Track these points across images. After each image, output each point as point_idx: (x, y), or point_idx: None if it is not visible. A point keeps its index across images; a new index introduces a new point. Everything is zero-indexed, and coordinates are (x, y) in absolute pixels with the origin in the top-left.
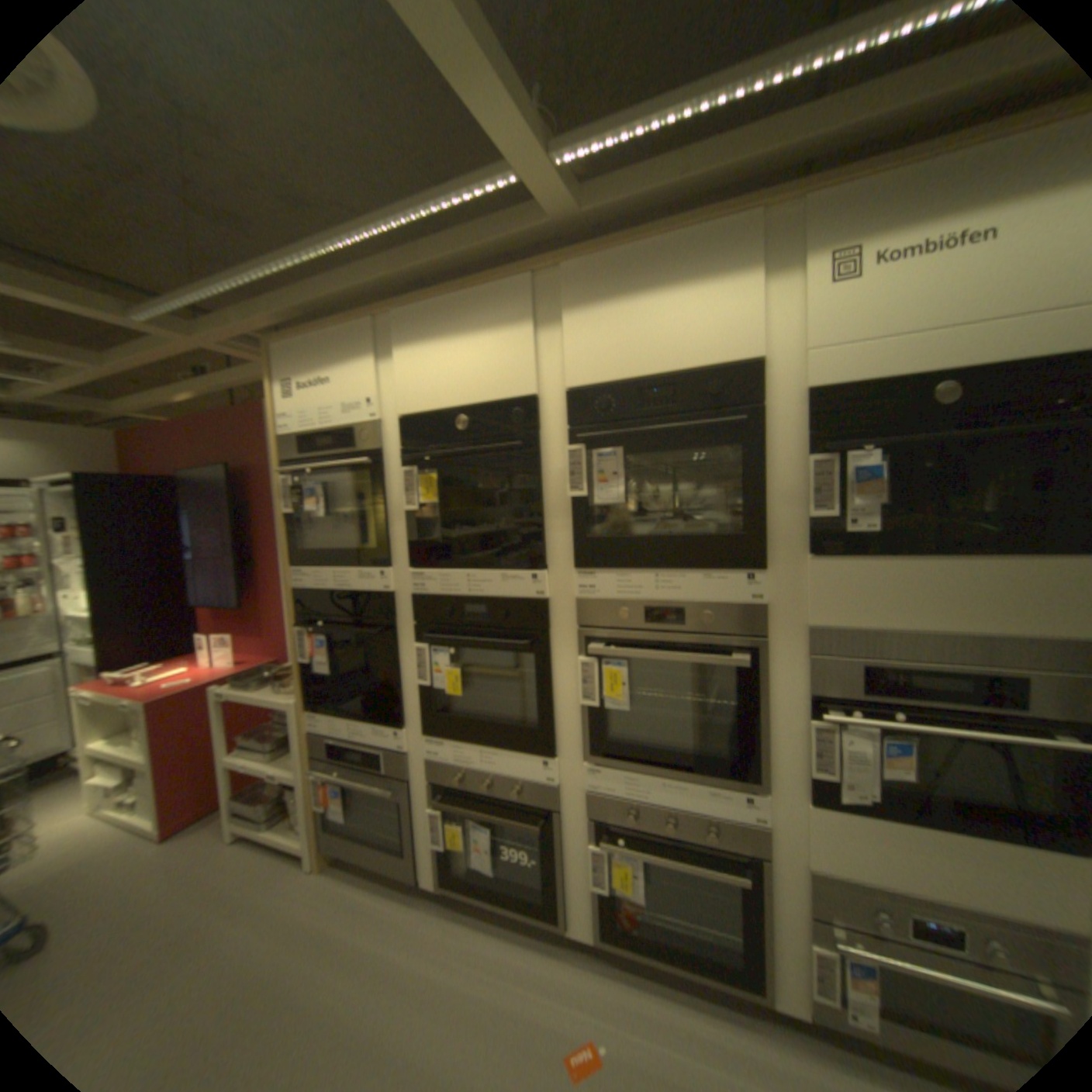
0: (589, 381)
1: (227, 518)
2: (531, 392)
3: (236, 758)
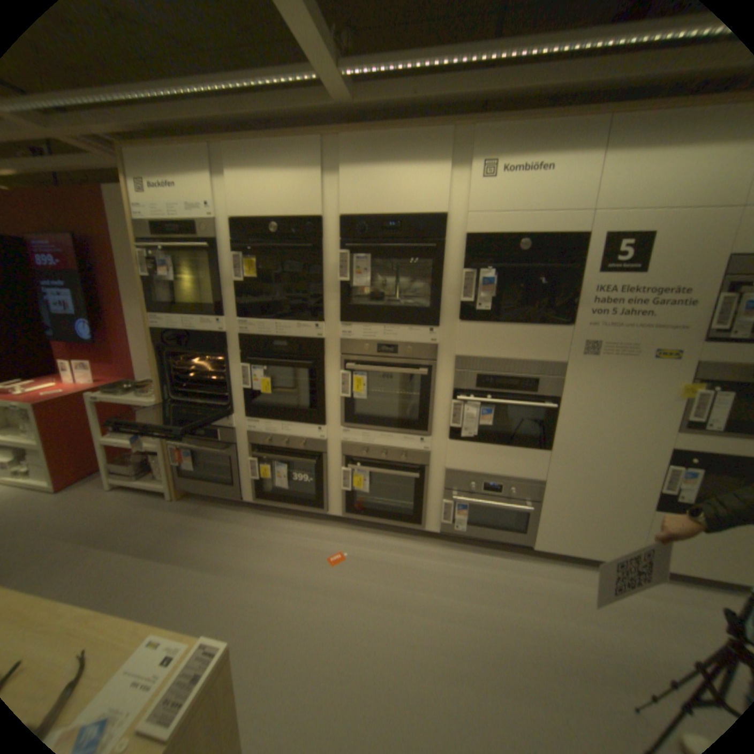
0: (354, 213)
1: (80, 276)
2: (319, 215)
3: (110, 439)
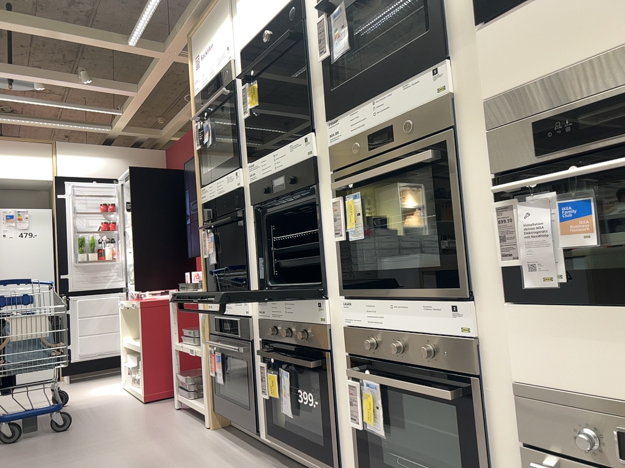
0: None
1: None
2: None
3: (184, 342)
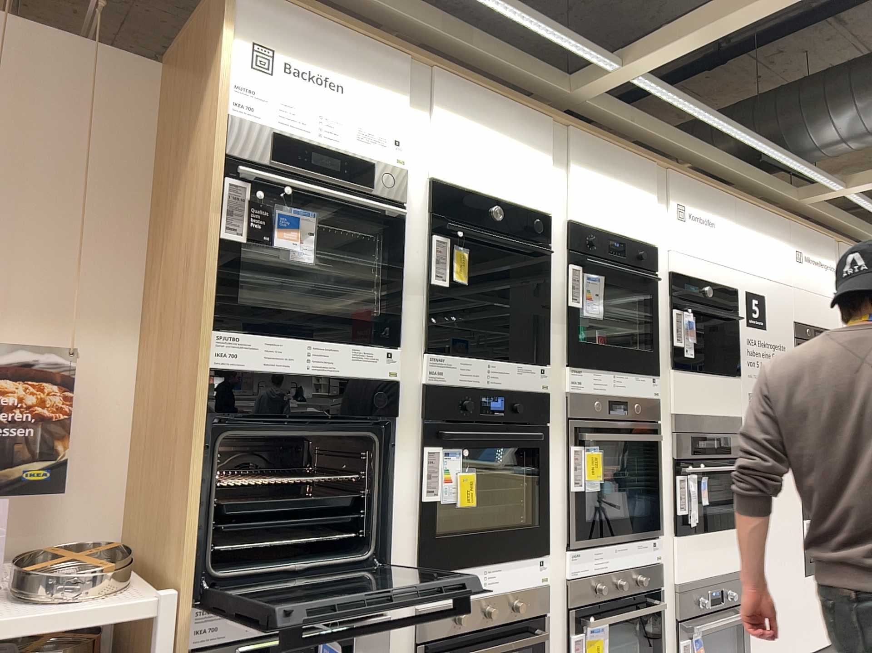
0: (577, 225)
1: None
2: (543, 216)
3: None
